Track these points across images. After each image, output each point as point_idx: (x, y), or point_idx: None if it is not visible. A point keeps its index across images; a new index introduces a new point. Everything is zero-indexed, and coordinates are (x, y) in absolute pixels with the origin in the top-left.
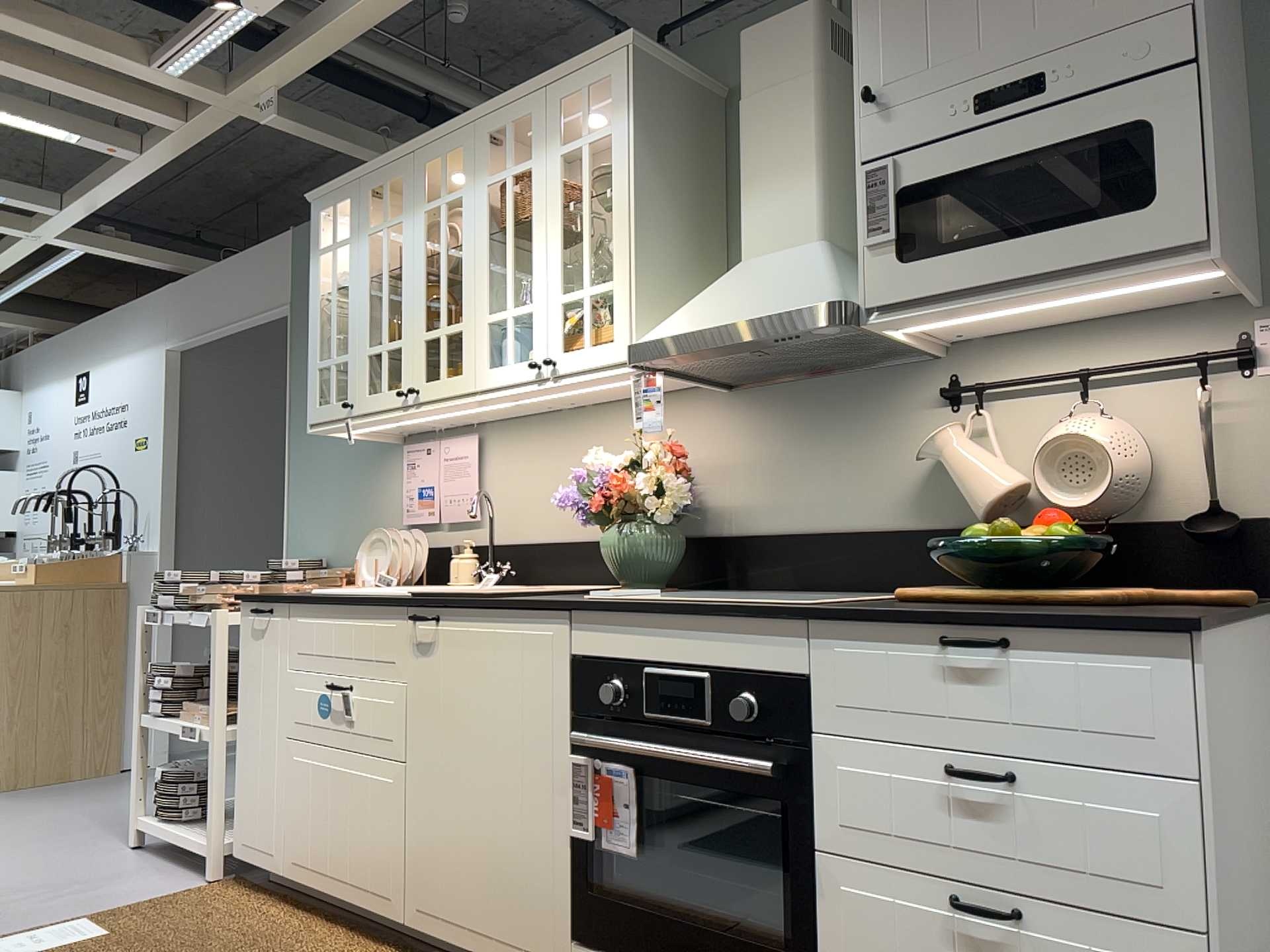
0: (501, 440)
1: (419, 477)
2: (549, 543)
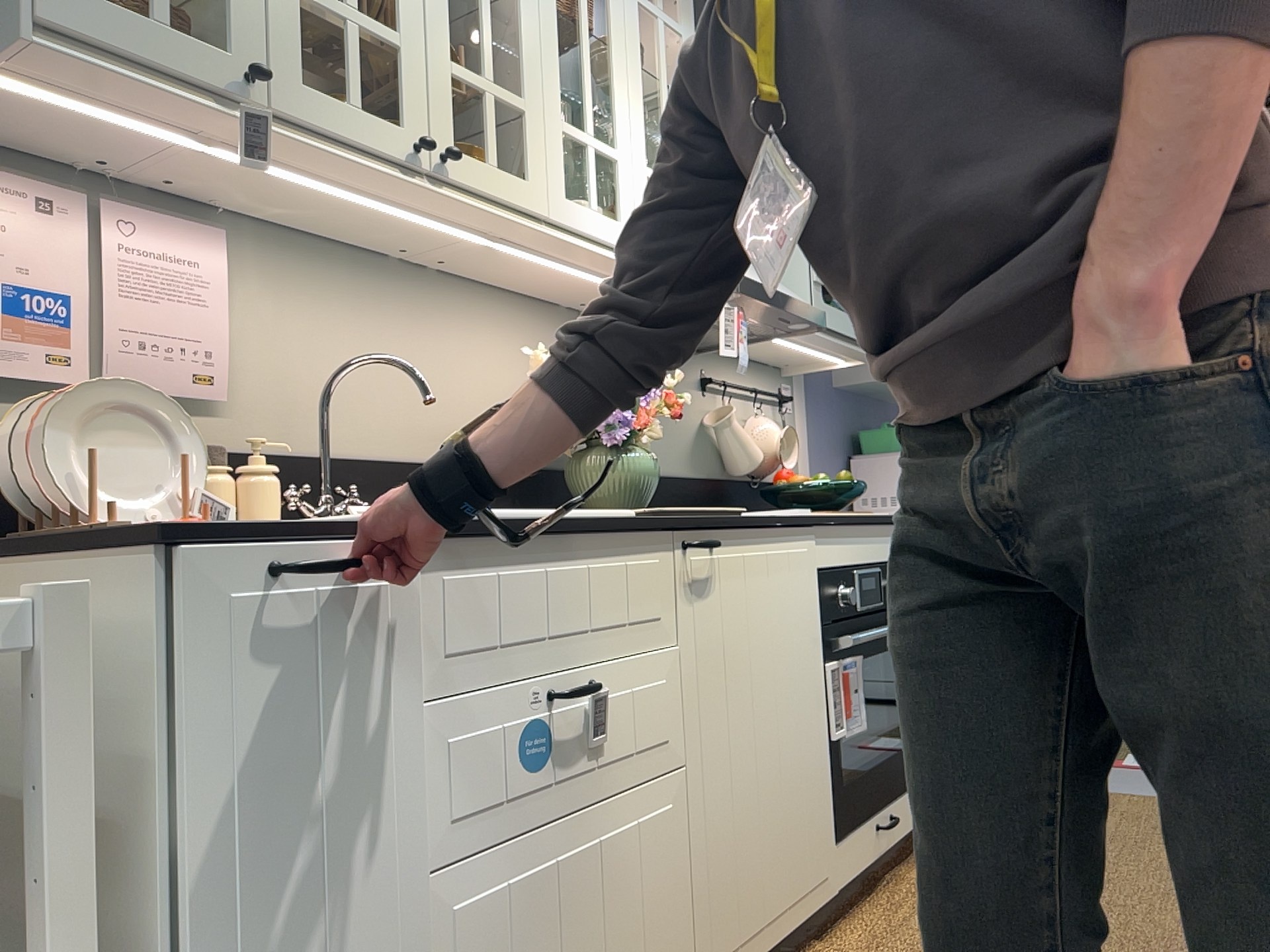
0: (266, 262)
1: (14, 261)
2: (382, 461)
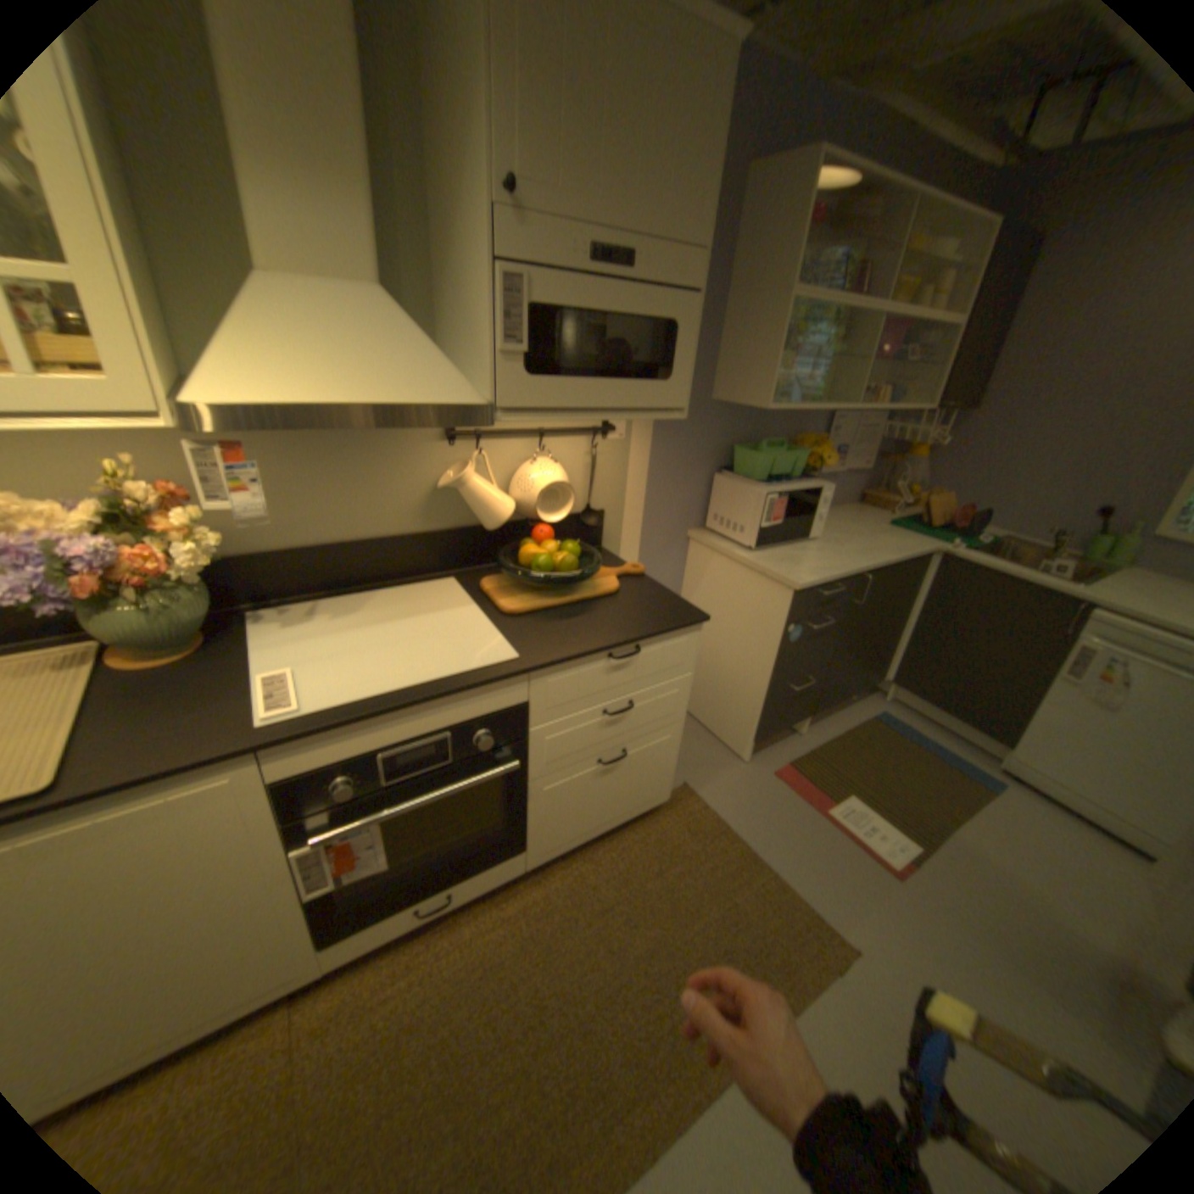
0: None
1: None
2: None
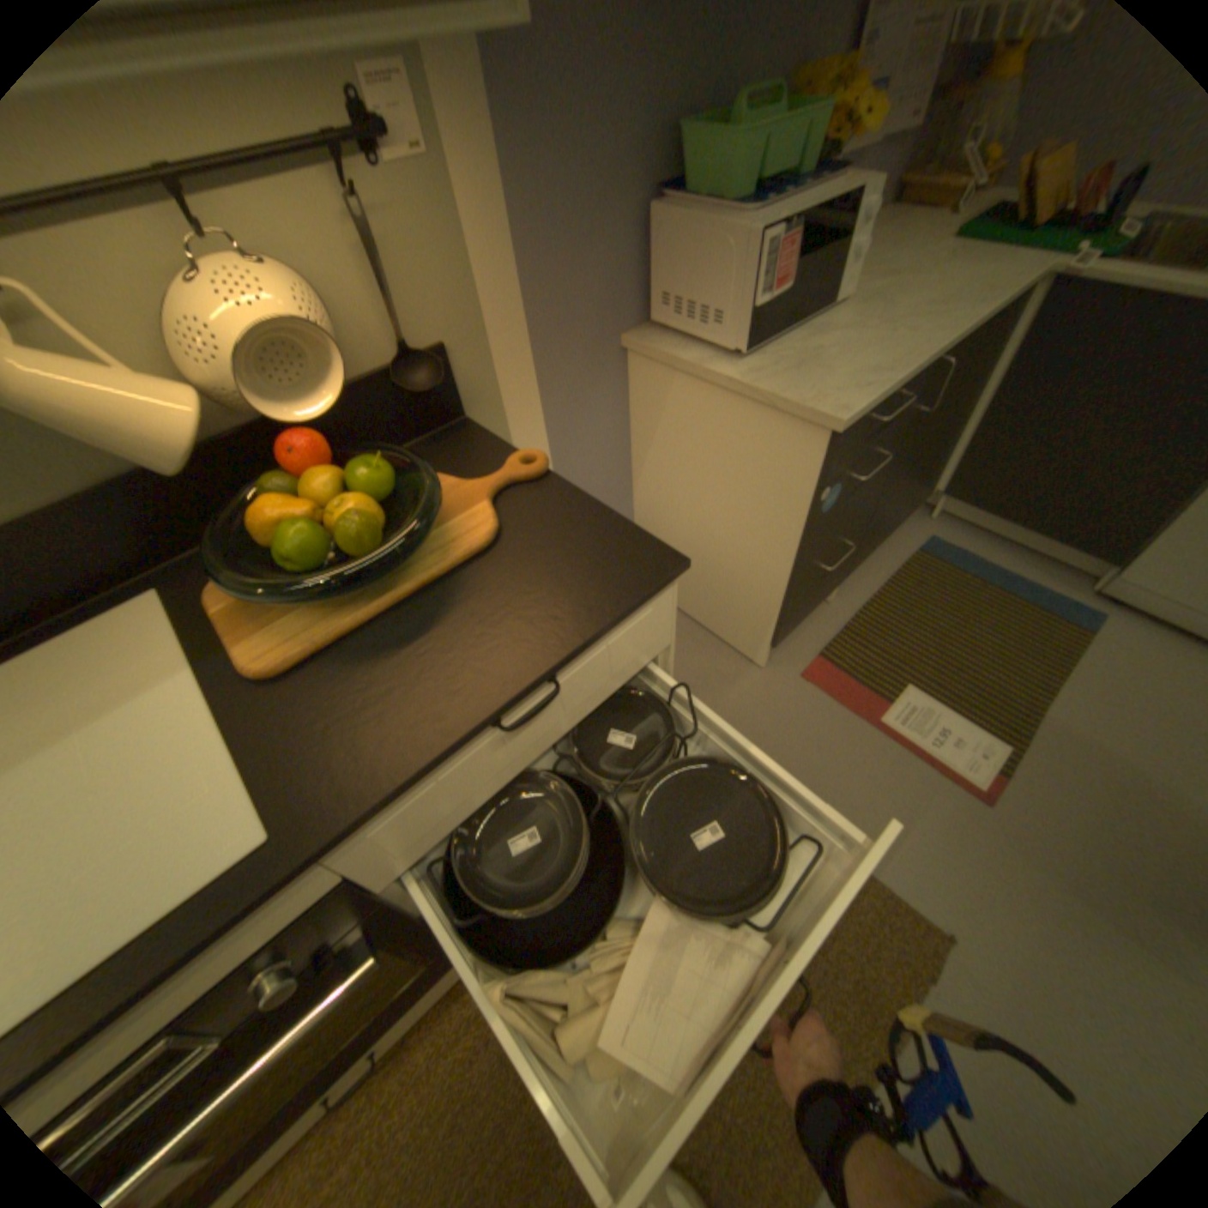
0: None
1: None
2: None
